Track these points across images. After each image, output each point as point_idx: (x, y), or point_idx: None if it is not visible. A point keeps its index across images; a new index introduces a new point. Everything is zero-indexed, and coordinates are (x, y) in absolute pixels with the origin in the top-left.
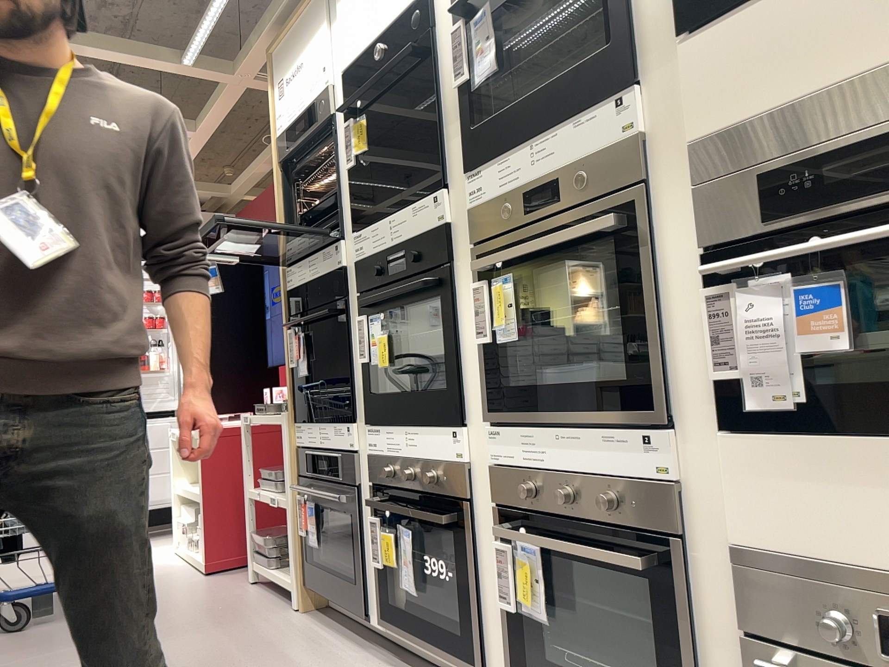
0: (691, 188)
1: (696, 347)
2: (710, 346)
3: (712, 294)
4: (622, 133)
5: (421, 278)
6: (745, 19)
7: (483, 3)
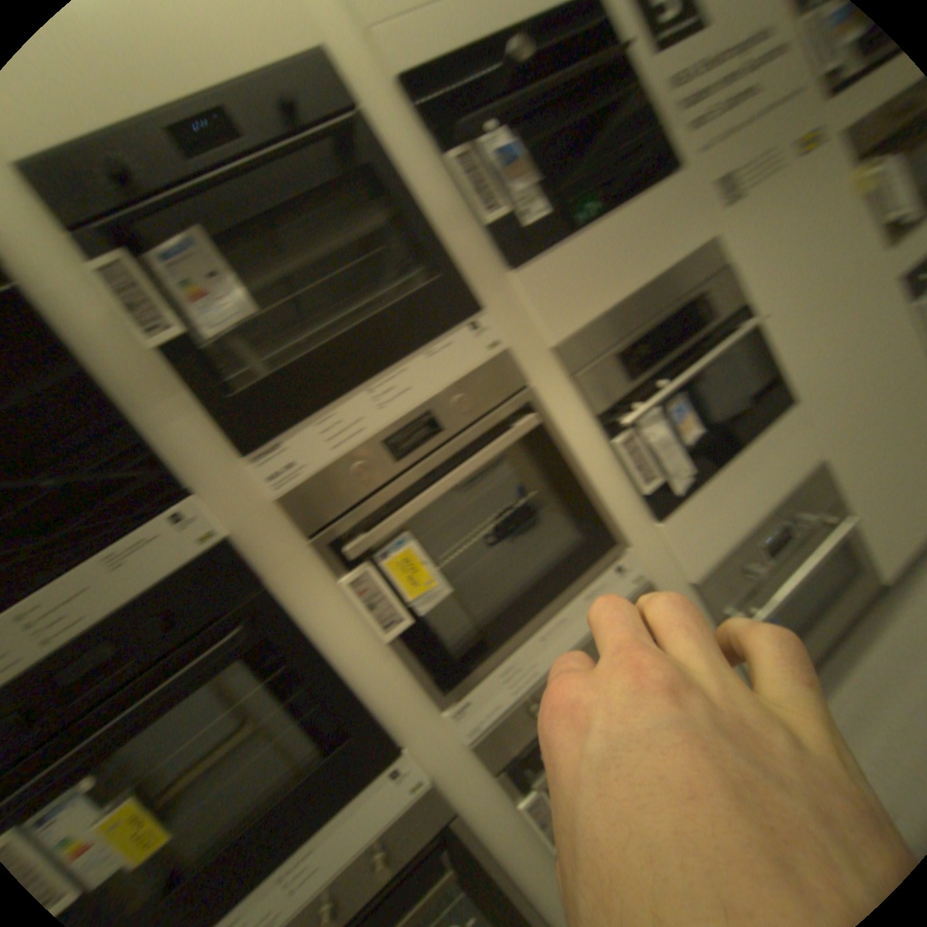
0: (568, 377)
1: (619, 484)
2: (627, 477)
3: (626, 440)
4: (494, 348)
5: (219, 639)
6: (565, 252)
7: (177, 224)
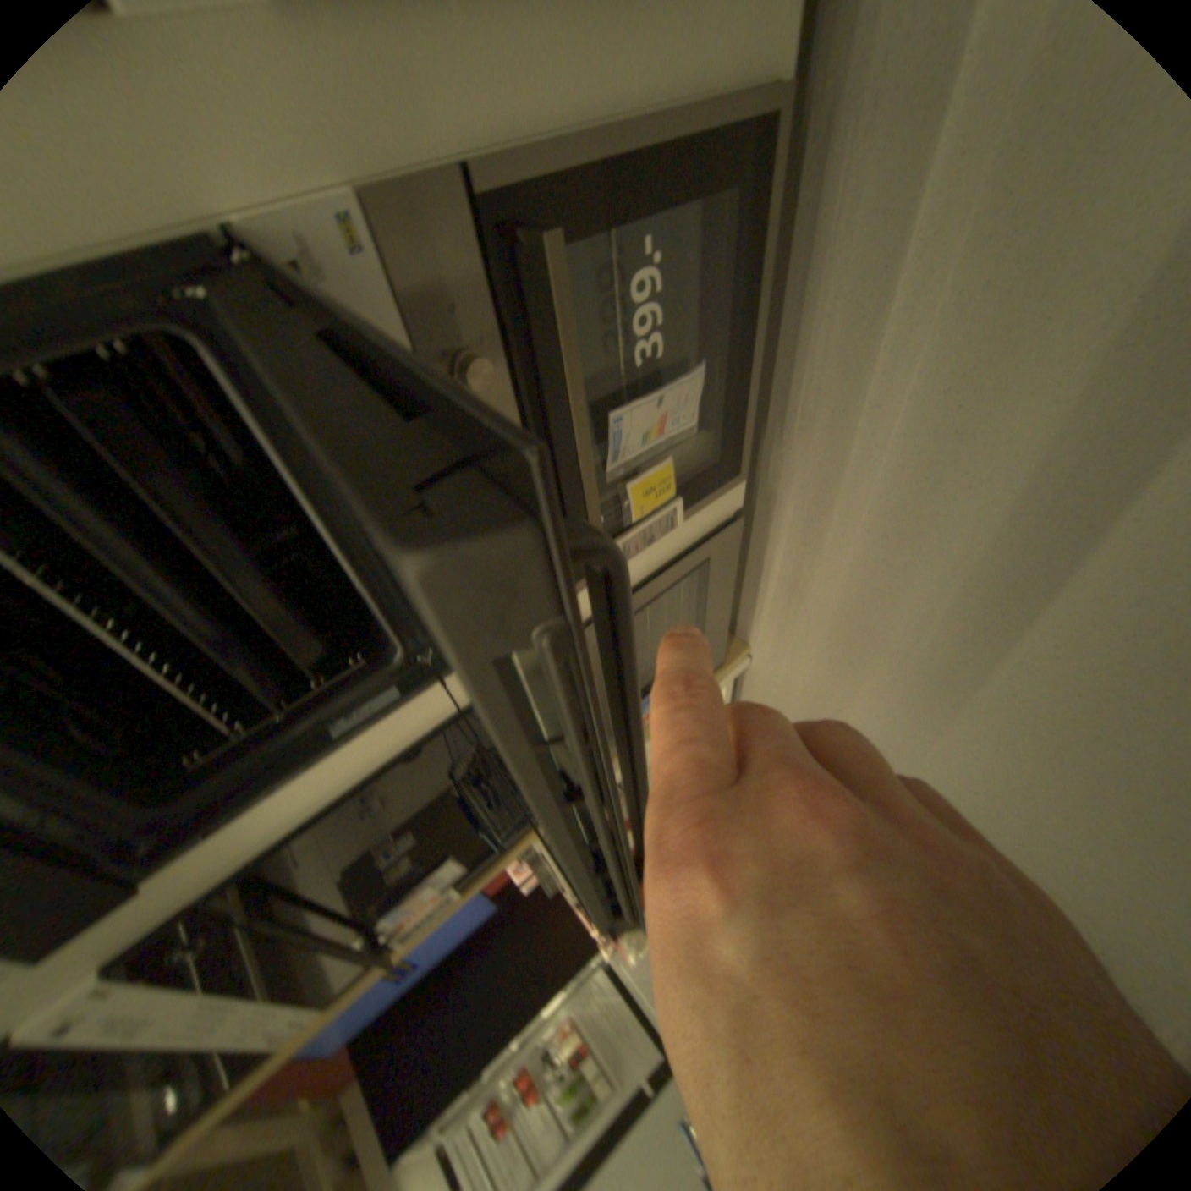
0: None
1: None
2: None
3: None
4: None
5: None
6: None
7: None
